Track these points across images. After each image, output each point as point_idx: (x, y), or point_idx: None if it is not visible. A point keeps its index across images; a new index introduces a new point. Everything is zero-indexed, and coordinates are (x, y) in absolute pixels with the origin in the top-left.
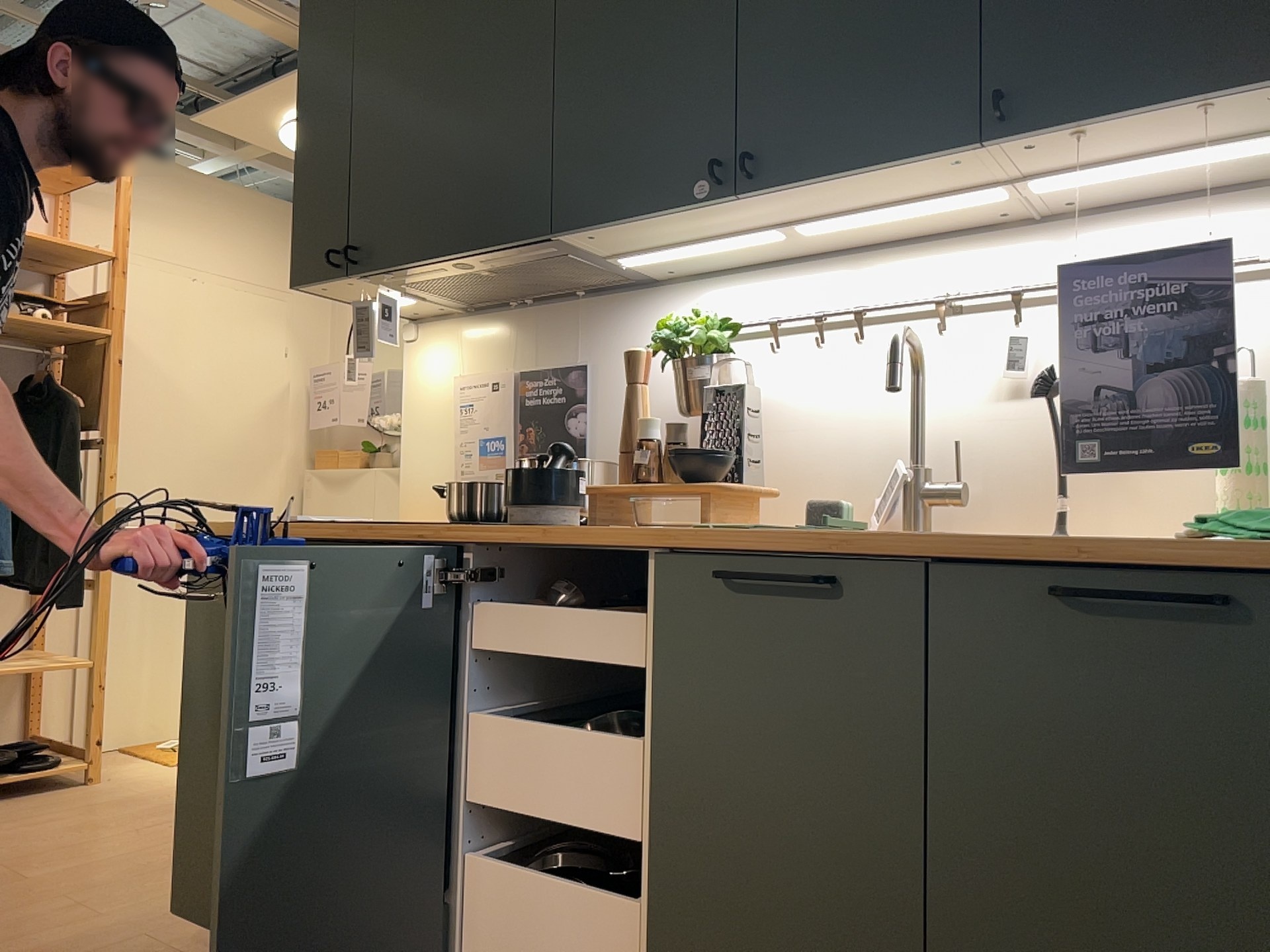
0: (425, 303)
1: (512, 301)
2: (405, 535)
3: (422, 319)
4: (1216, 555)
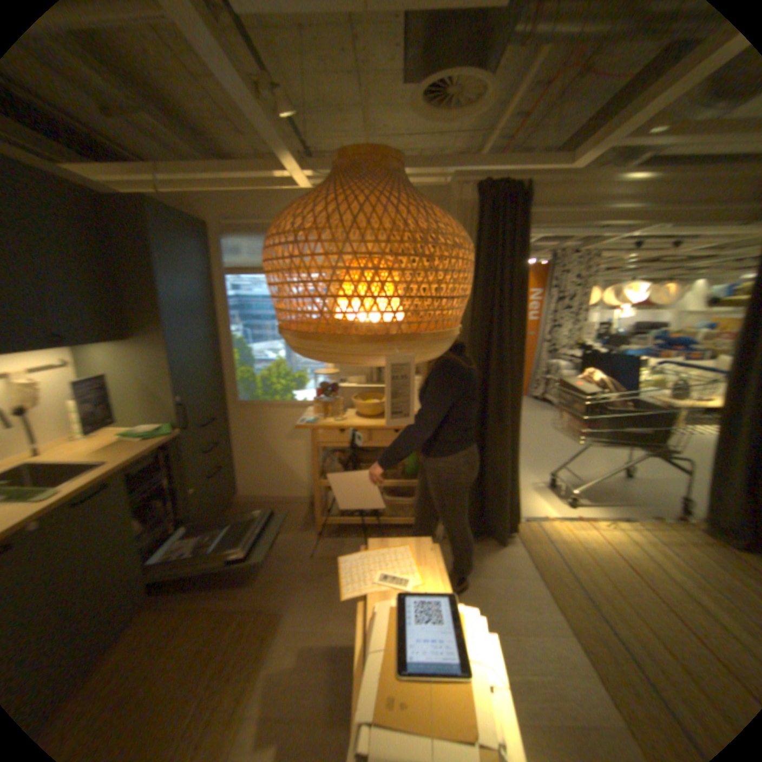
0: None
1: None
2: None
3: None
4: (156, 443)
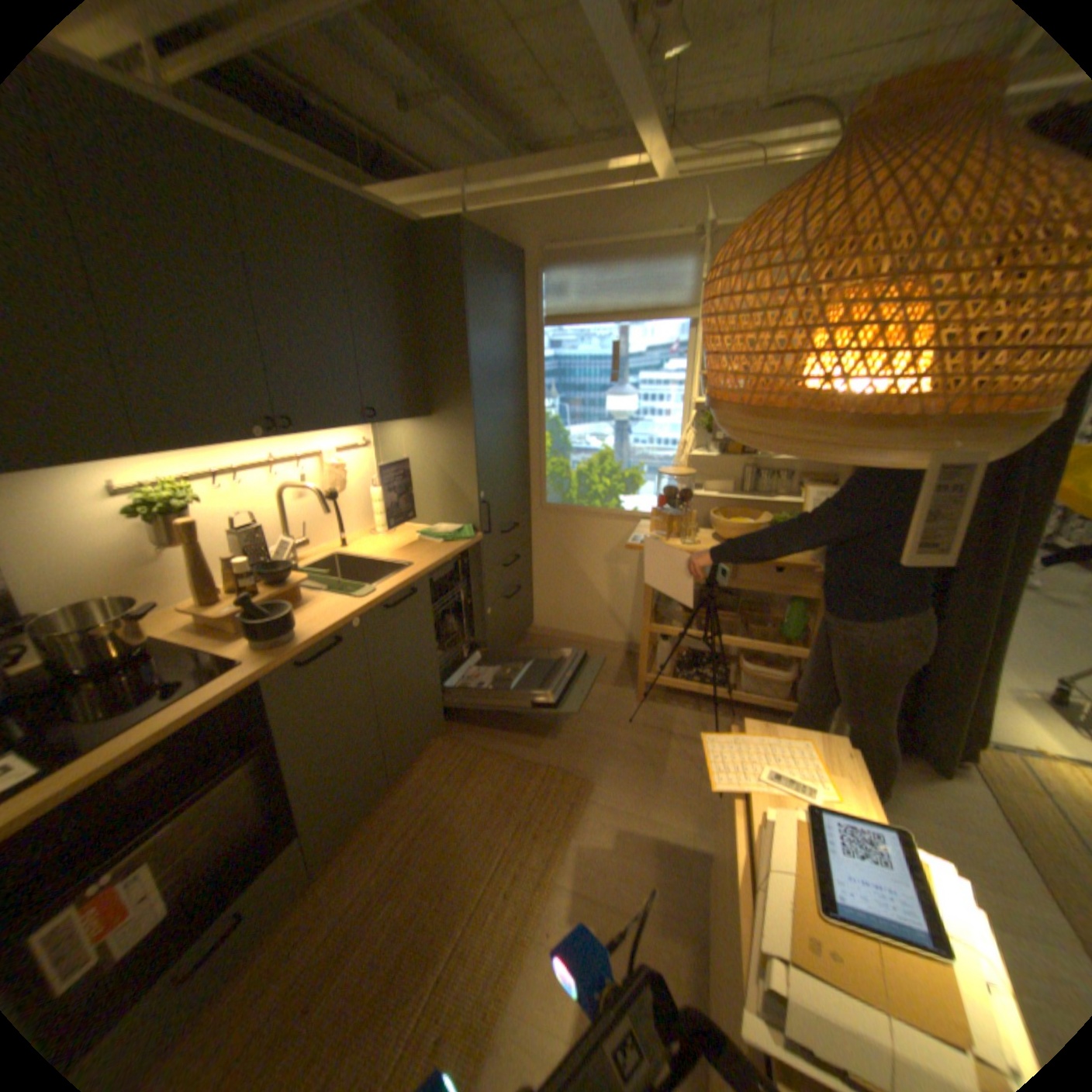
0: None
1: None
2: (203, 704)
3: None
4: (461, 547)
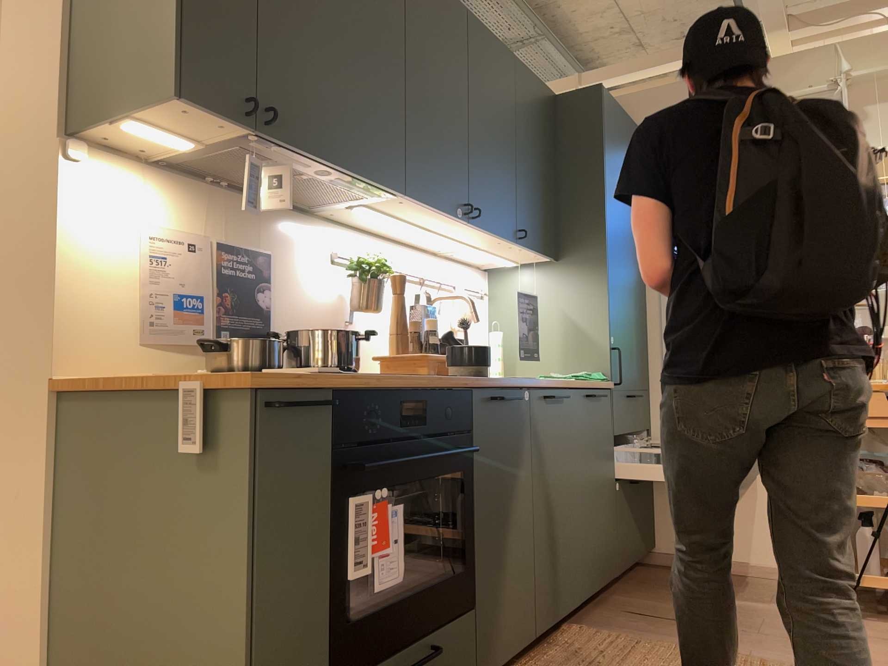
0: (169, 148)
1: (213, 178)
2: (444, 383)
3: (85, 141)
4: (598, 384)
